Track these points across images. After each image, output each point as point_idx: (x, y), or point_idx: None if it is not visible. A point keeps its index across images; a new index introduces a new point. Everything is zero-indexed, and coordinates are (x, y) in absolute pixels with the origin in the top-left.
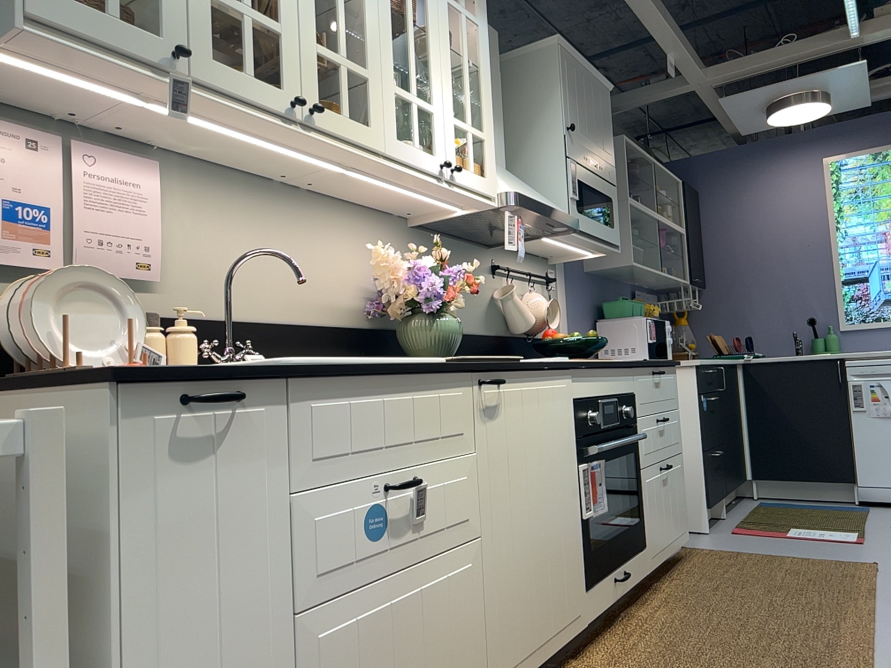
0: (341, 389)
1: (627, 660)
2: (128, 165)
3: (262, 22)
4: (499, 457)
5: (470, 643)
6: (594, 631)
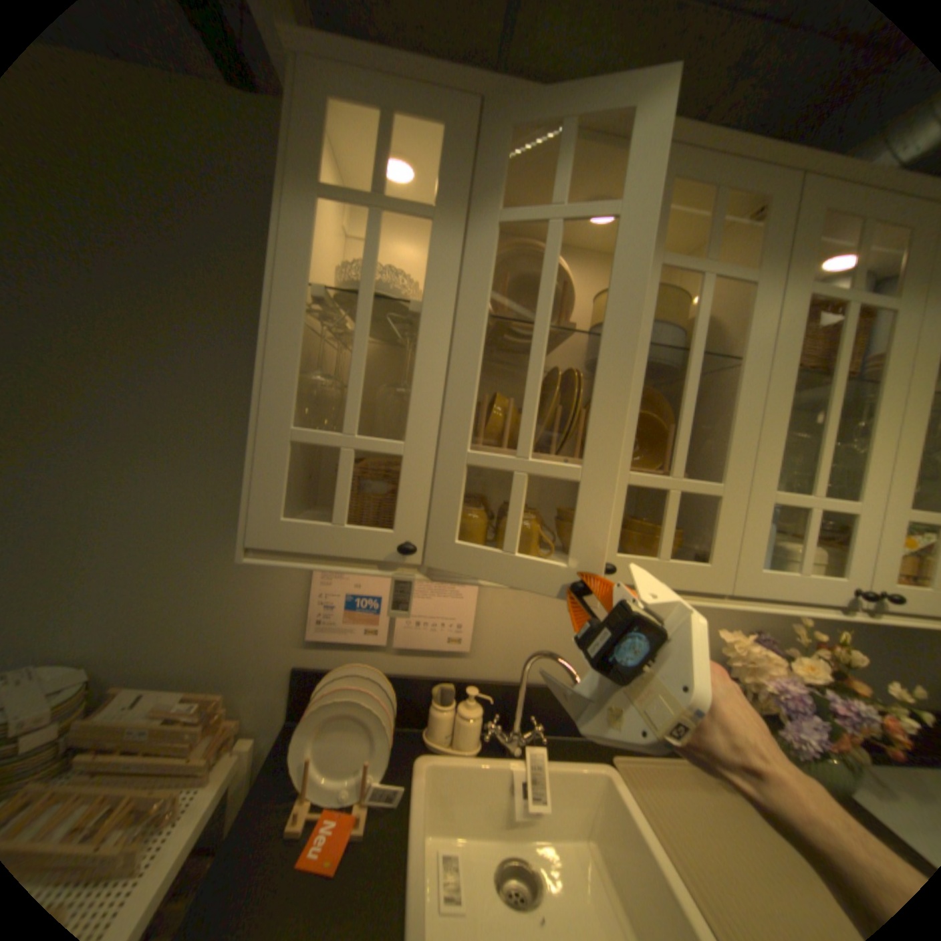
0: None
1: None
2: None
3: (542, 469)
4: None
5: None
6: None
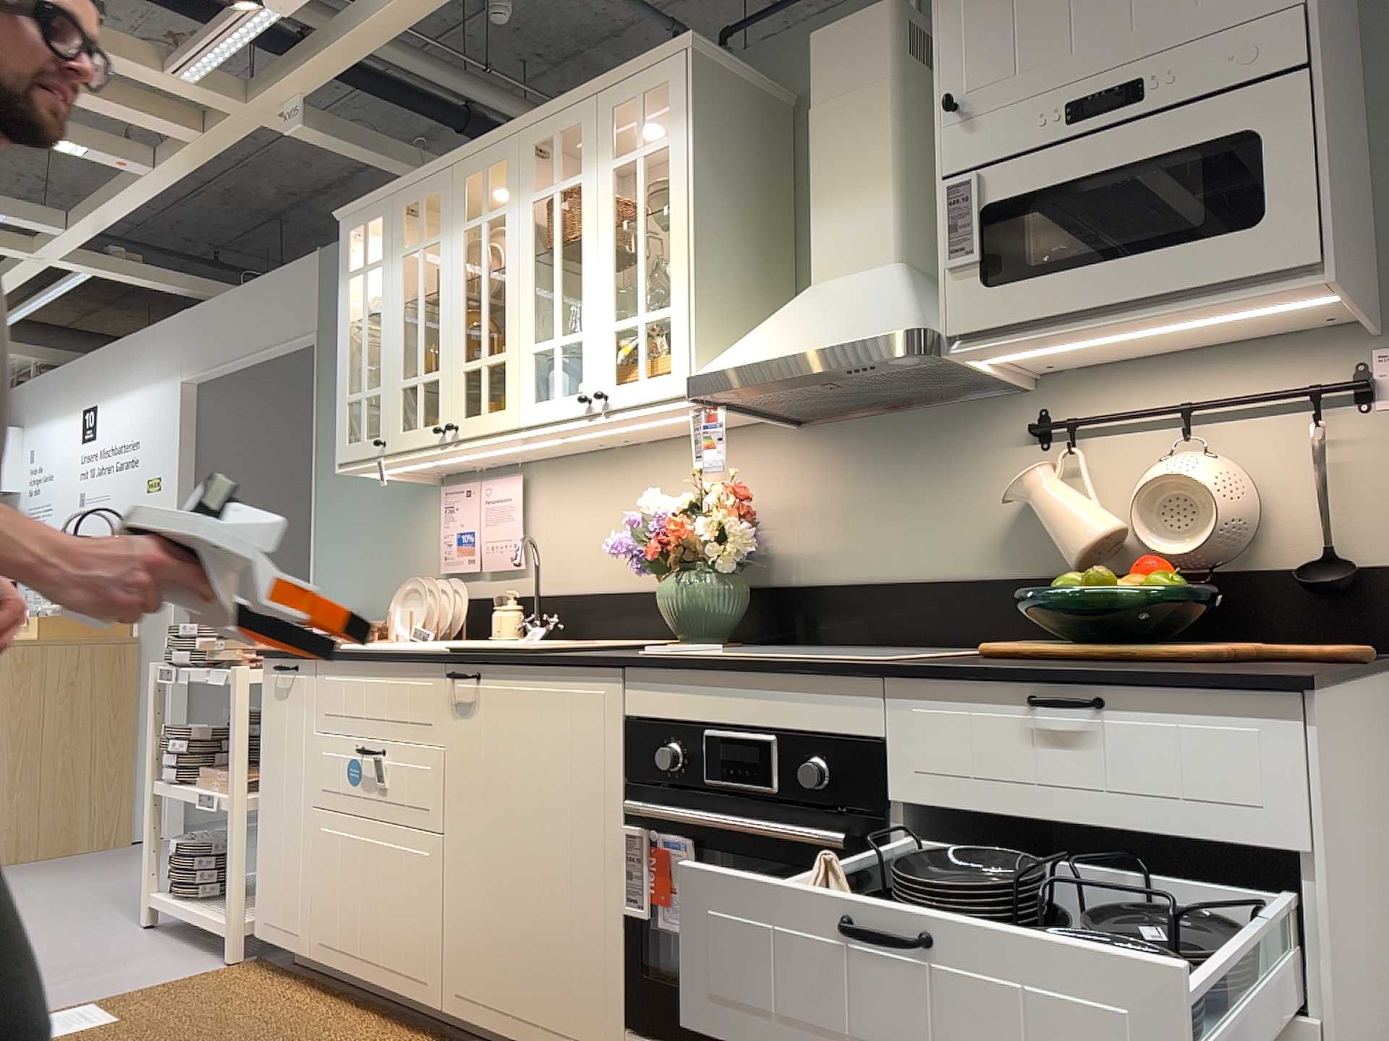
0: (342, 668)
1: None
2: (503, 485)
3: (427, 379)
4: (469, 761)
5: (423, 927)
6: None
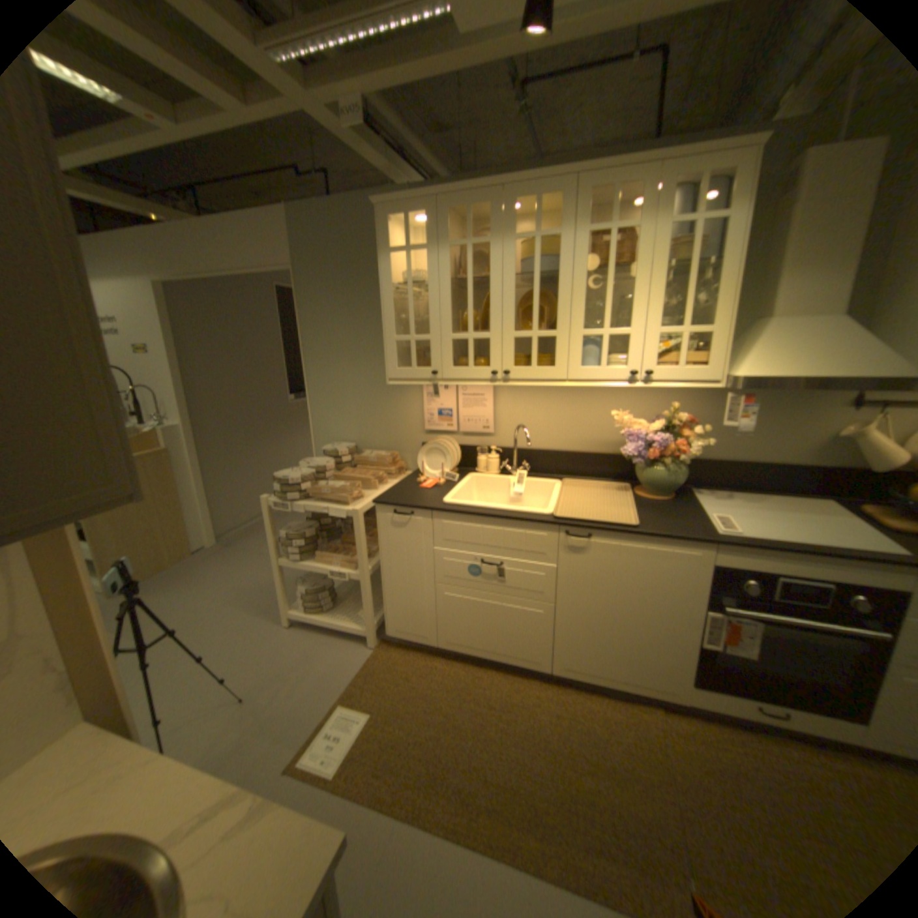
0: (459, 518)
1: (693, 746)
2: (478, 387)
3: (478, 337)
4: (581, 574)
5: (538, 641)
6: (730, 722)
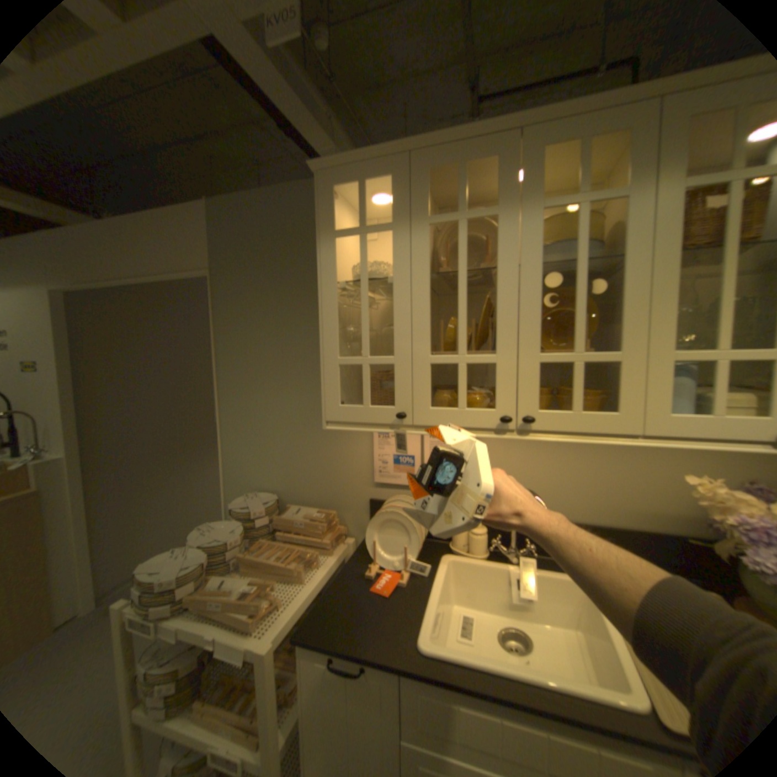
0: (453, 697)
1: None
2: None
3: (476, 360)
4: None
5: None
6: None
